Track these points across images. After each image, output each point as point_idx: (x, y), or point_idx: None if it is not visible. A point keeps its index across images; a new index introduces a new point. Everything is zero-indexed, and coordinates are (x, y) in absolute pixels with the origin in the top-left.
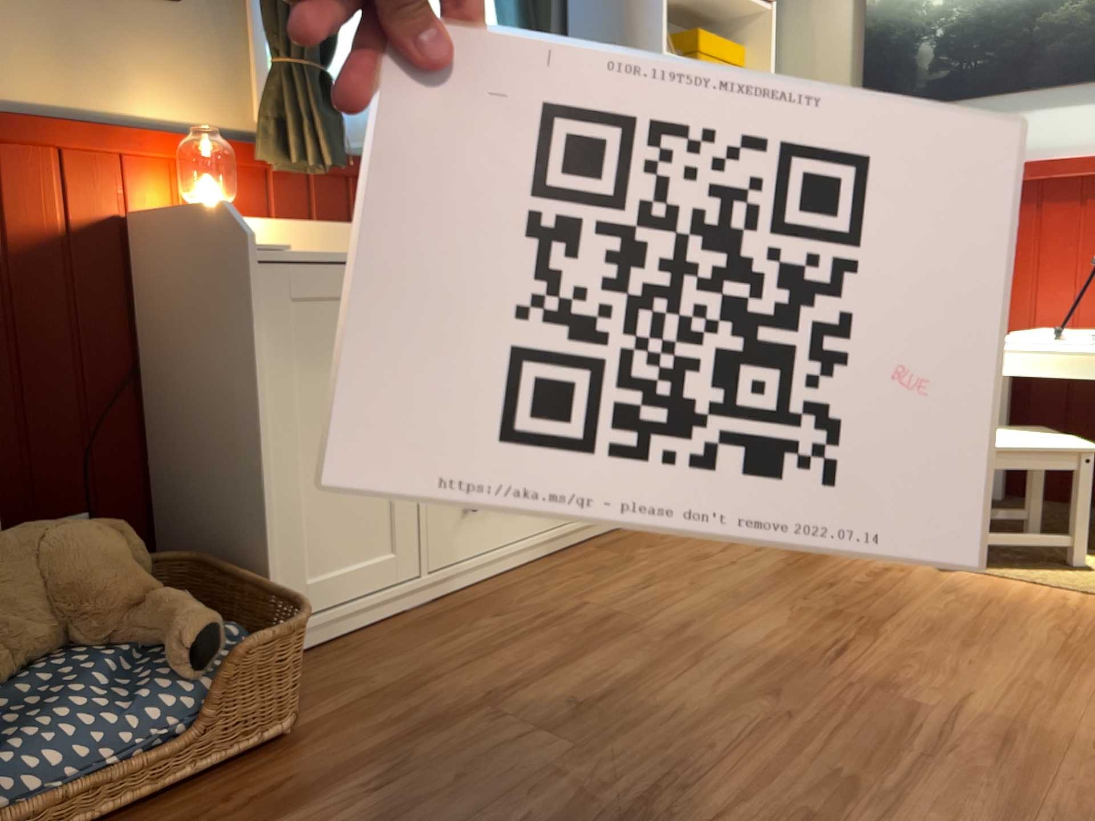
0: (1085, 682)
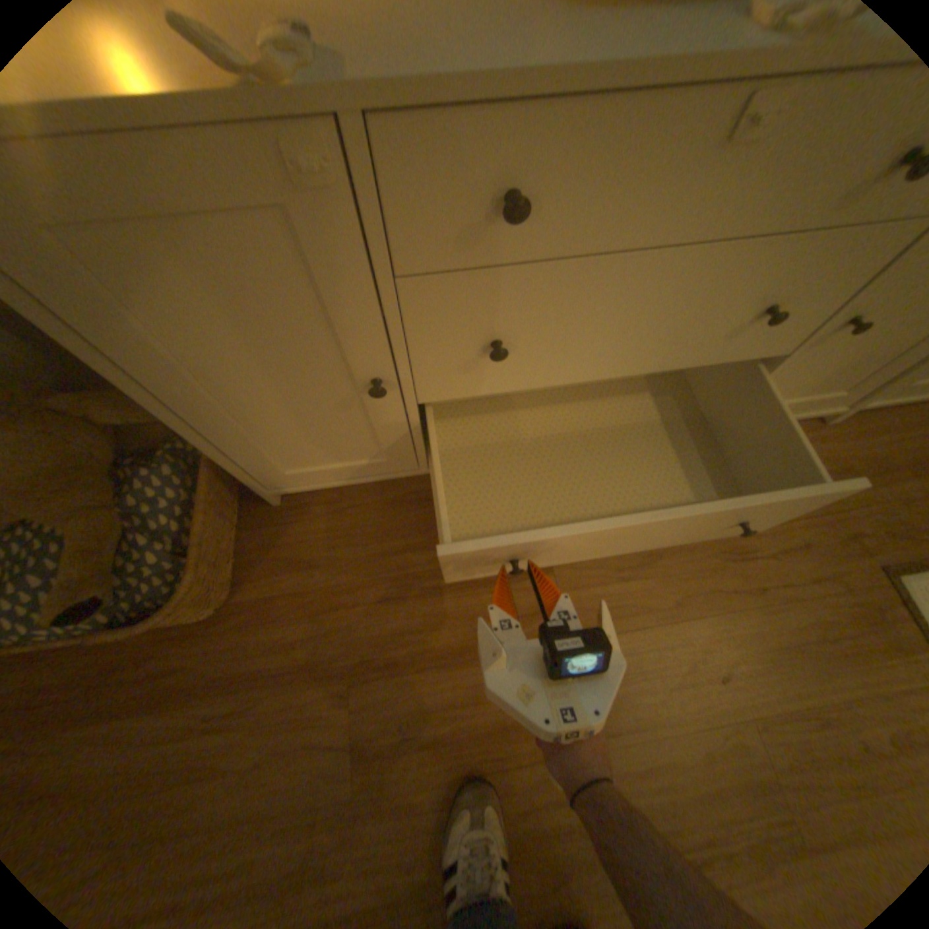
0: None
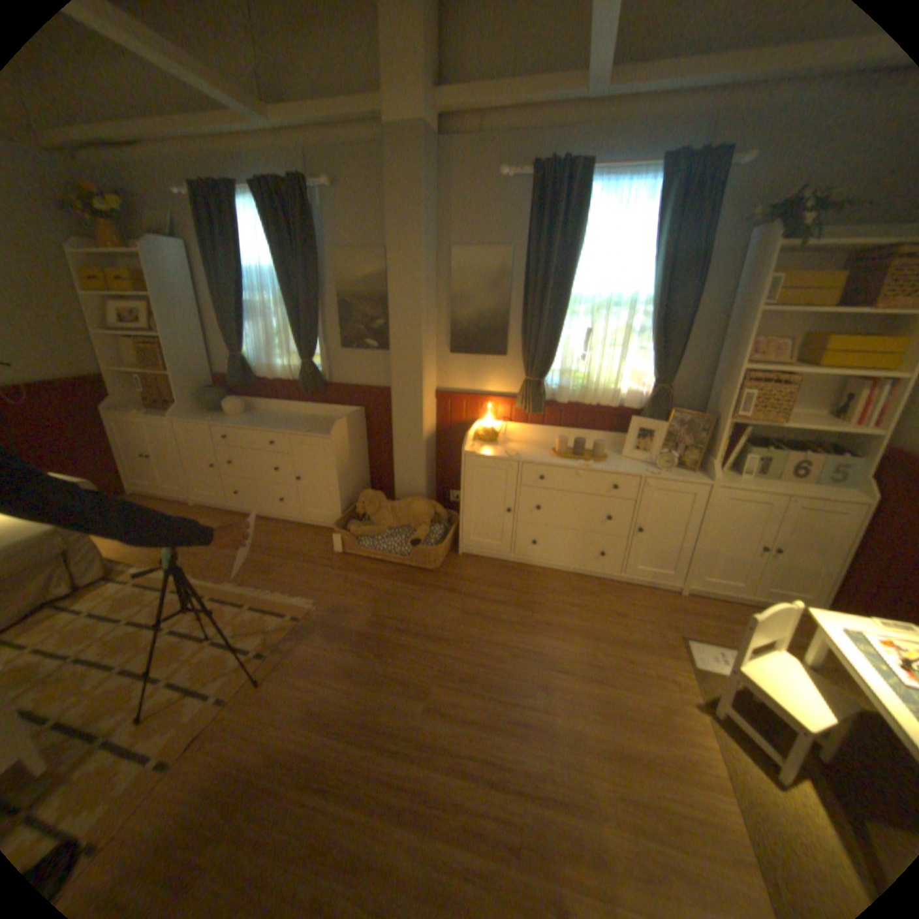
0: (599, 762)
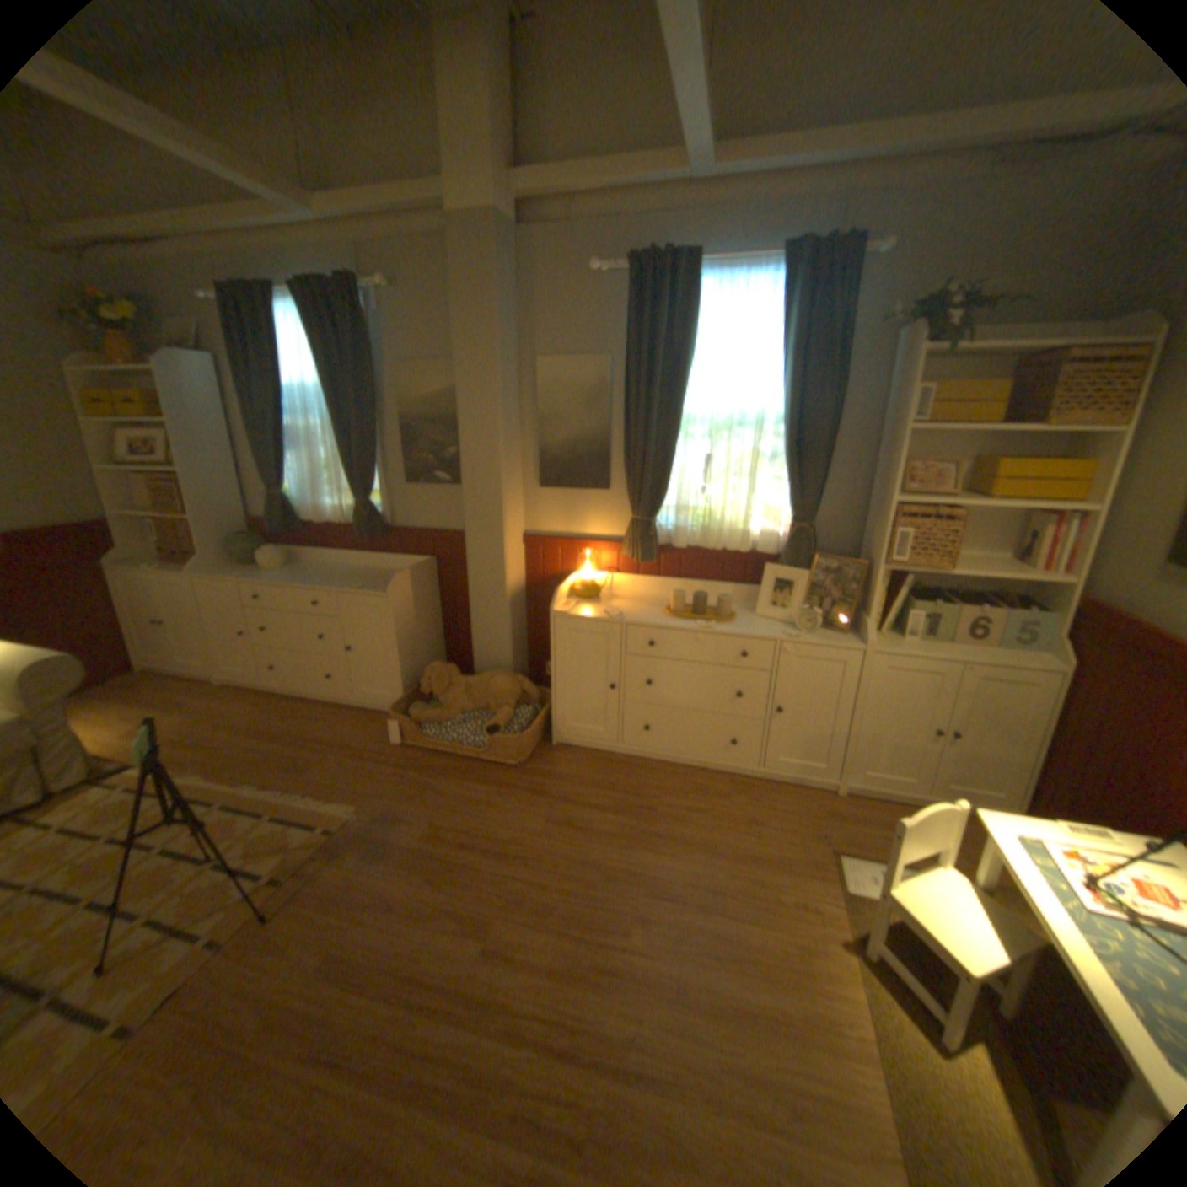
0: (705, 1022)
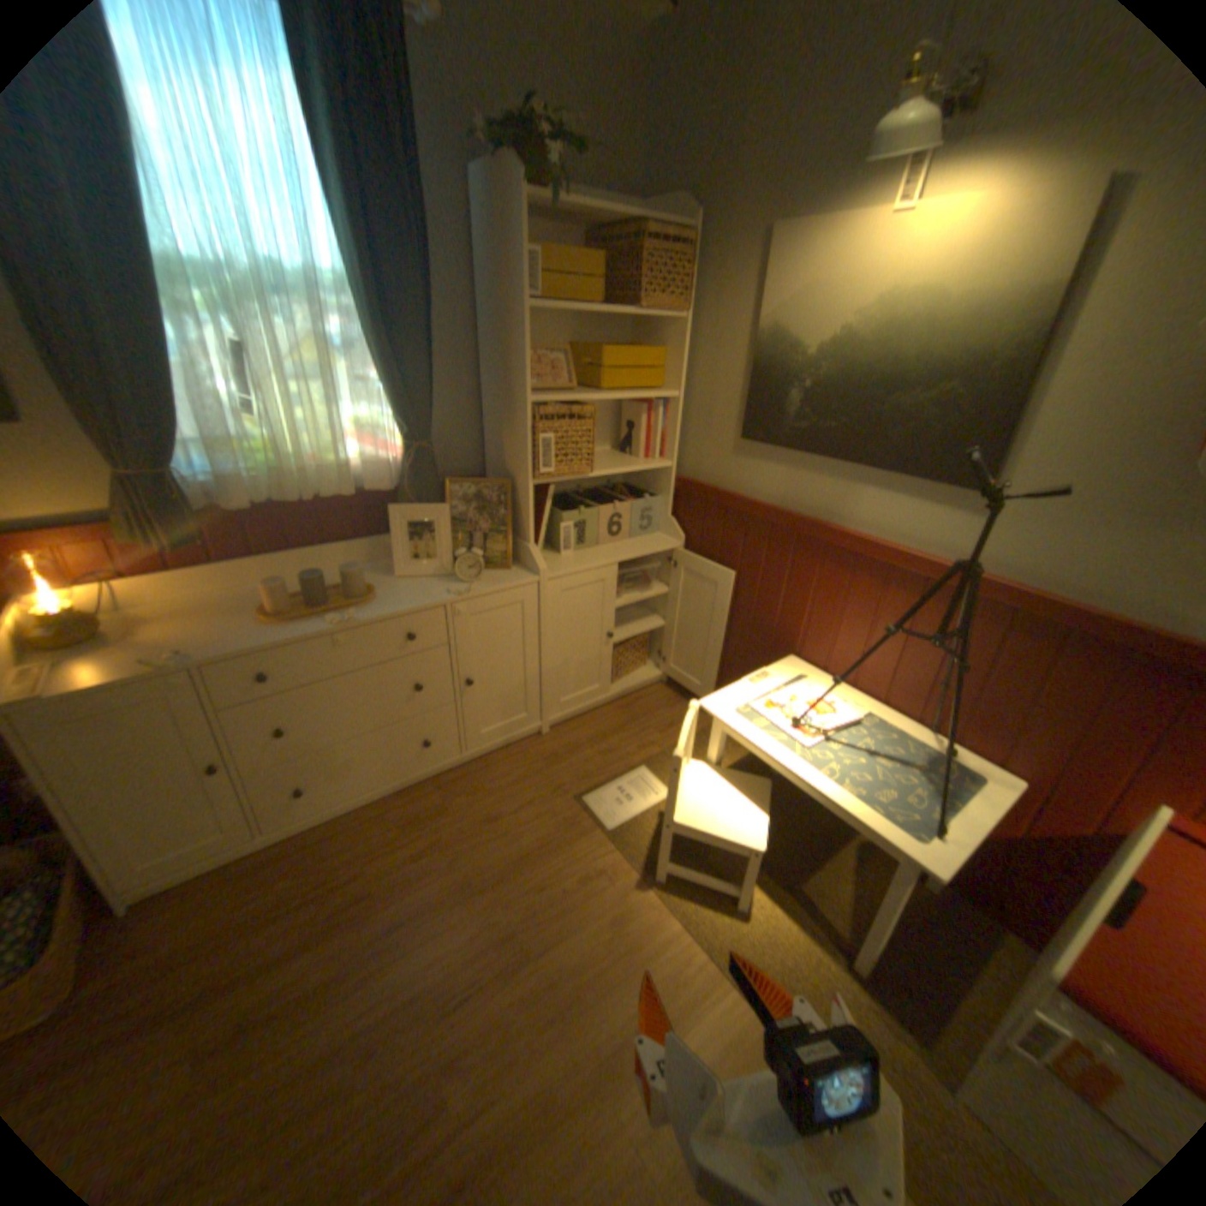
0: (589, 1111)
